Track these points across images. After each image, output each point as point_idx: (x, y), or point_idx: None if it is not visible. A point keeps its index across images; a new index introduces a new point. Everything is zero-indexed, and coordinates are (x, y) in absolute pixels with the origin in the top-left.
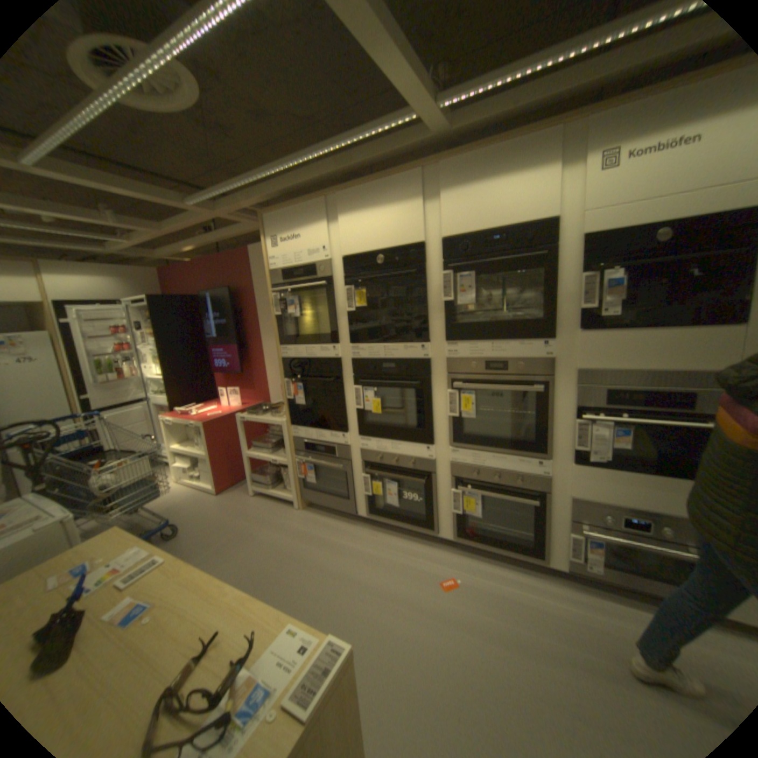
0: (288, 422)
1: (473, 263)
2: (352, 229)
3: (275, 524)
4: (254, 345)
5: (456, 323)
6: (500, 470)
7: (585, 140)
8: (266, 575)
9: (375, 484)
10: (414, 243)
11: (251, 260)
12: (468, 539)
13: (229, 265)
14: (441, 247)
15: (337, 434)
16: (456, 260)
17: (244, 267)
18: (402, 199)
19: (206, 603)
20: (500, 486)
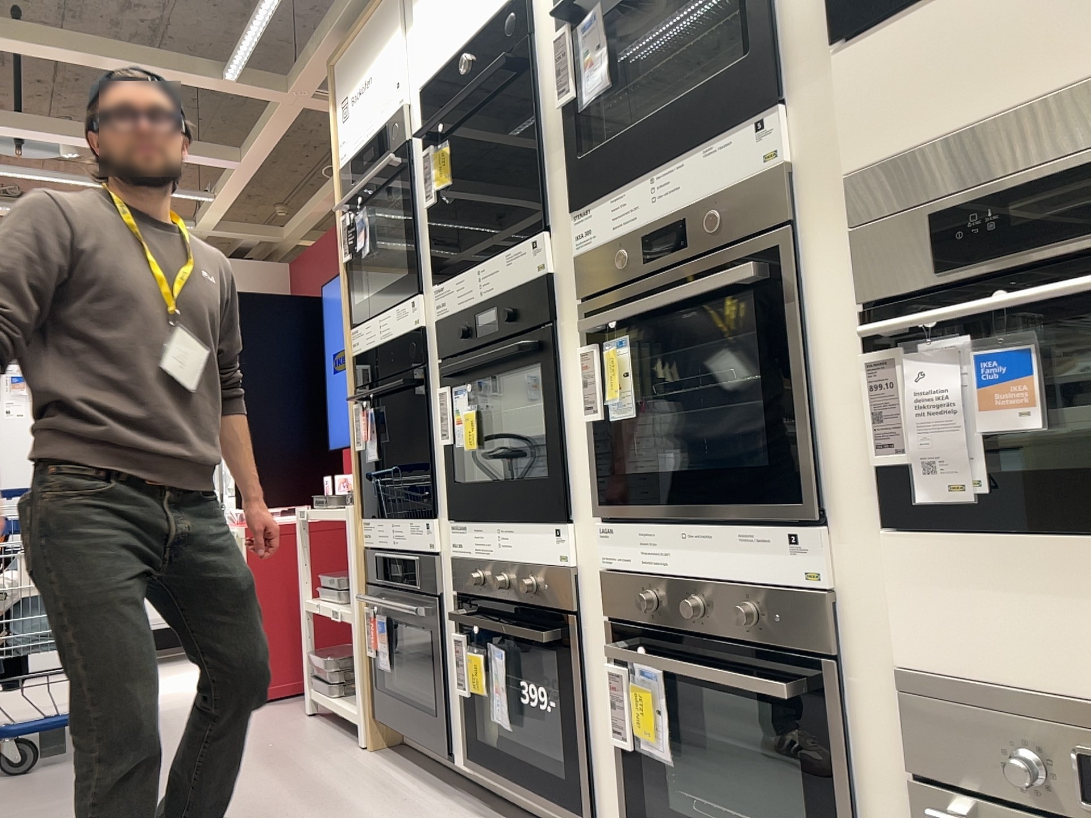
0: (357, 505)
1: None
2: (430, 22)
3: (299, 761)
4: None
5: (586, 154)
6: (703, 577)
7: None
8: None
9: (474, 655)
10: None
11: None
12: None
13: None
14: None
15: (419, 522)
16: None
17: None
18: None
19: None
20: (709, 635)
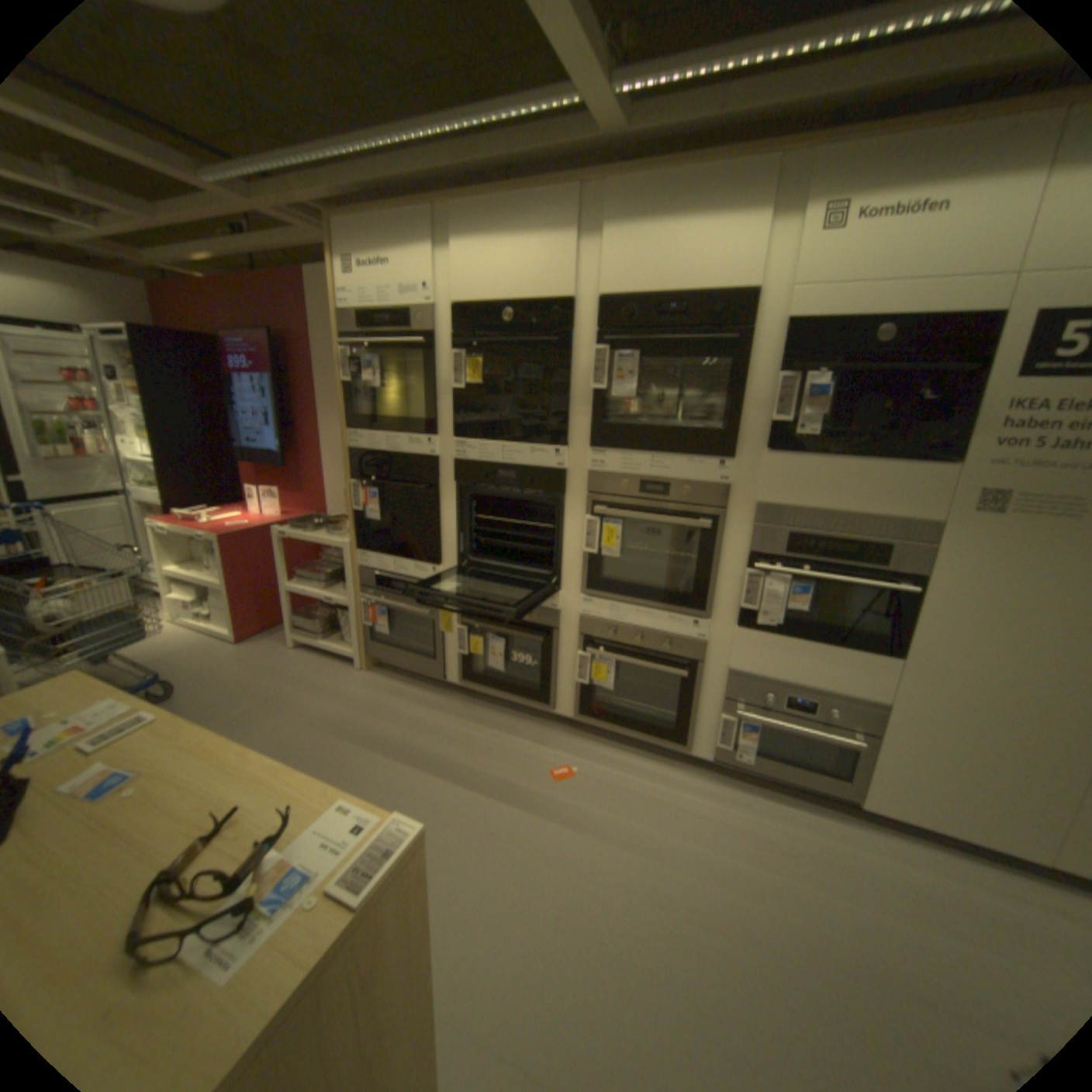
0: (354, 544)
1: (639, 340)
2: (471, 264)
3: (326, 688)
4: (307, 427)
5: (607, 424)
6: (644, 630)
7: (808, 183)
8: (309, 754)
9: (475, 639)
10: (560, 298)
11: (309, 292)
12: (593, 718)
13: (272, 295)
14: (598, 310)
15: (426, 567)
16: (617, 331)
17: (297, 301)
18: (548, 228)
19: (221, 777)
20: (642, 650)
